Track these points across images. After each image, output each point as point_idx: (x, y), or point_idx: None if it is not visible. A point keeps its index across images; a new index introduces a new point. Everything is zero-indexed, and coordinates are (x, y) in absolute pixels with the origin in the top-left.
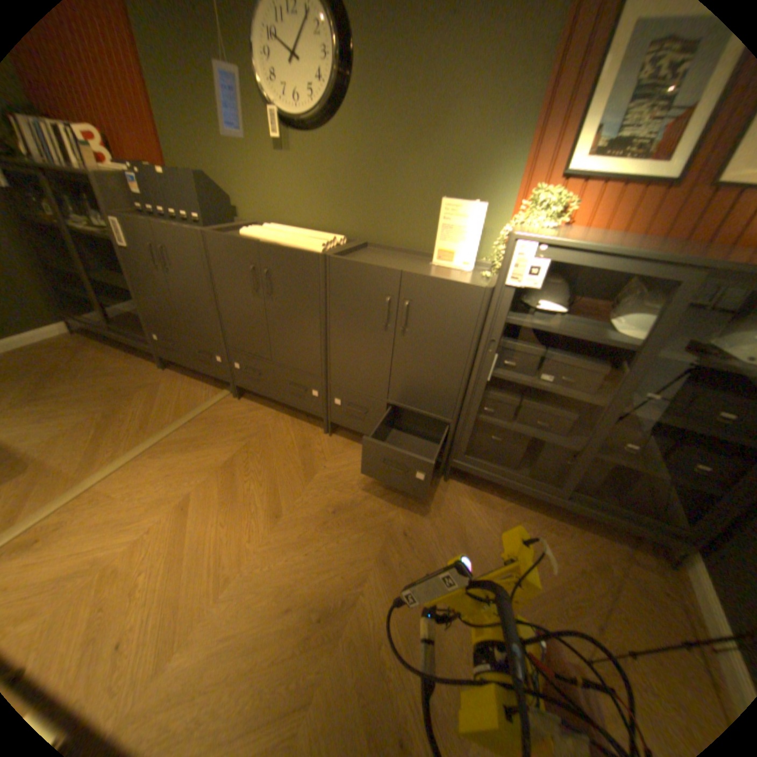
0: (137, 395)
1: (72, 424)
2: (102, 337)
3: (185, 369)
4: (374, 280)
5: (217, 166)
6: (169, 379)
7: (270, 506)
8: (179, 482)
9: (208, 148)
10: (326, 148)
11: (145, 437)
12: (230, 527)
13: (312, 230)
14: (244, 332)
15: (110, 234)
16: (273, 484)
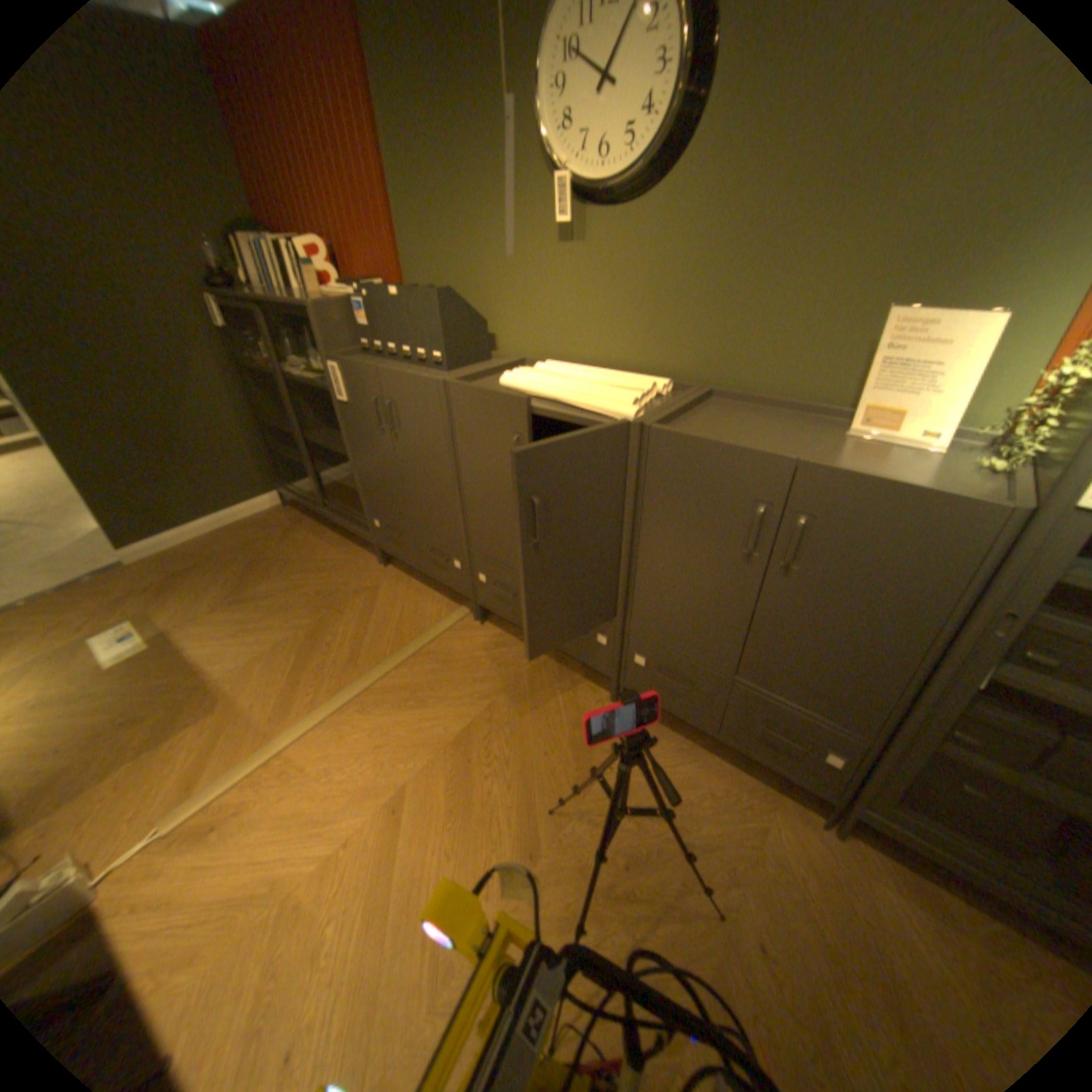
0: (349, 606)
1: (270, 646)
2: (316, 514)
3: (412, 568)
4: (736, 473)
5: (471, 275)
6: (391, 583)
7: (521, 836)
8: (392, 764)
9: (460, 249)
10: (648, 230)
11: (354, 677)
12: (459, 866)
13: (613, 367)
14: (496, 532)
15: (328, 383)
16: (528, 793)
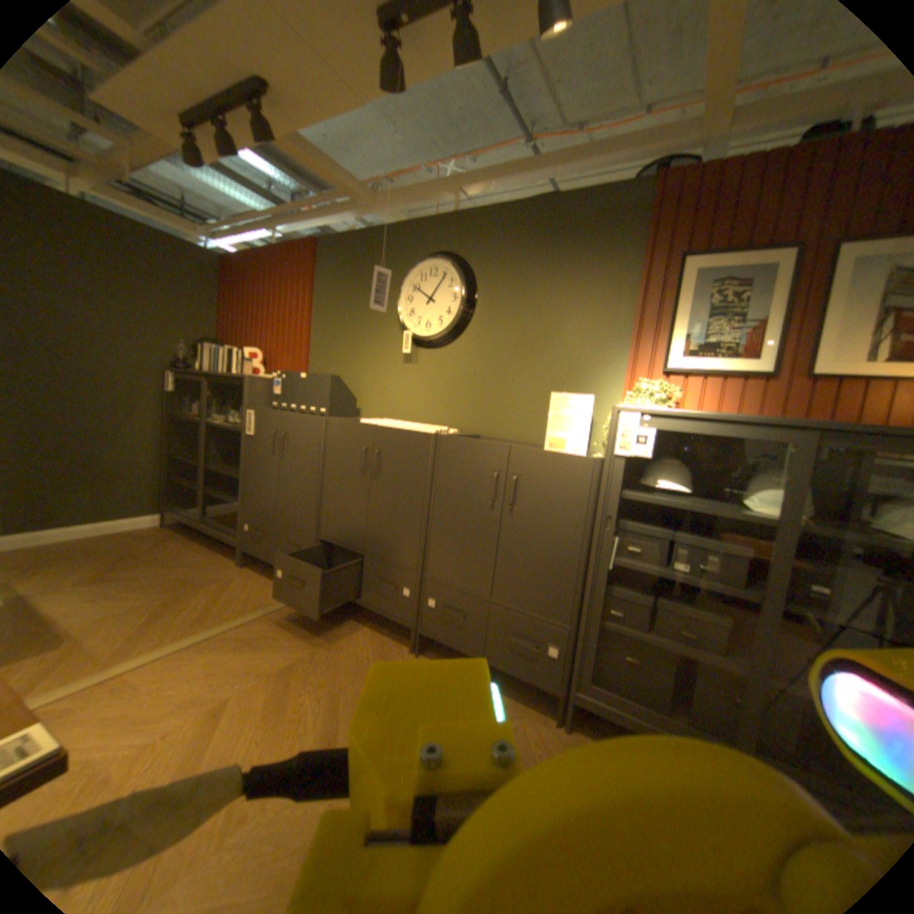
0: (205, 586)
1: (127, 606)
2: (189, 532)
3: (264, 568)
4: (483, 454)
5: (352, 375)
6: (244, 575)
7: (324, 728)
8: (221, 683)
9: (348, 362)
10: (448, 359)
11: (199, 629)
12: (267, 746)
13: (428, 425)
14: (342, 516)
15: (240, 426)
16: (335, 702)
